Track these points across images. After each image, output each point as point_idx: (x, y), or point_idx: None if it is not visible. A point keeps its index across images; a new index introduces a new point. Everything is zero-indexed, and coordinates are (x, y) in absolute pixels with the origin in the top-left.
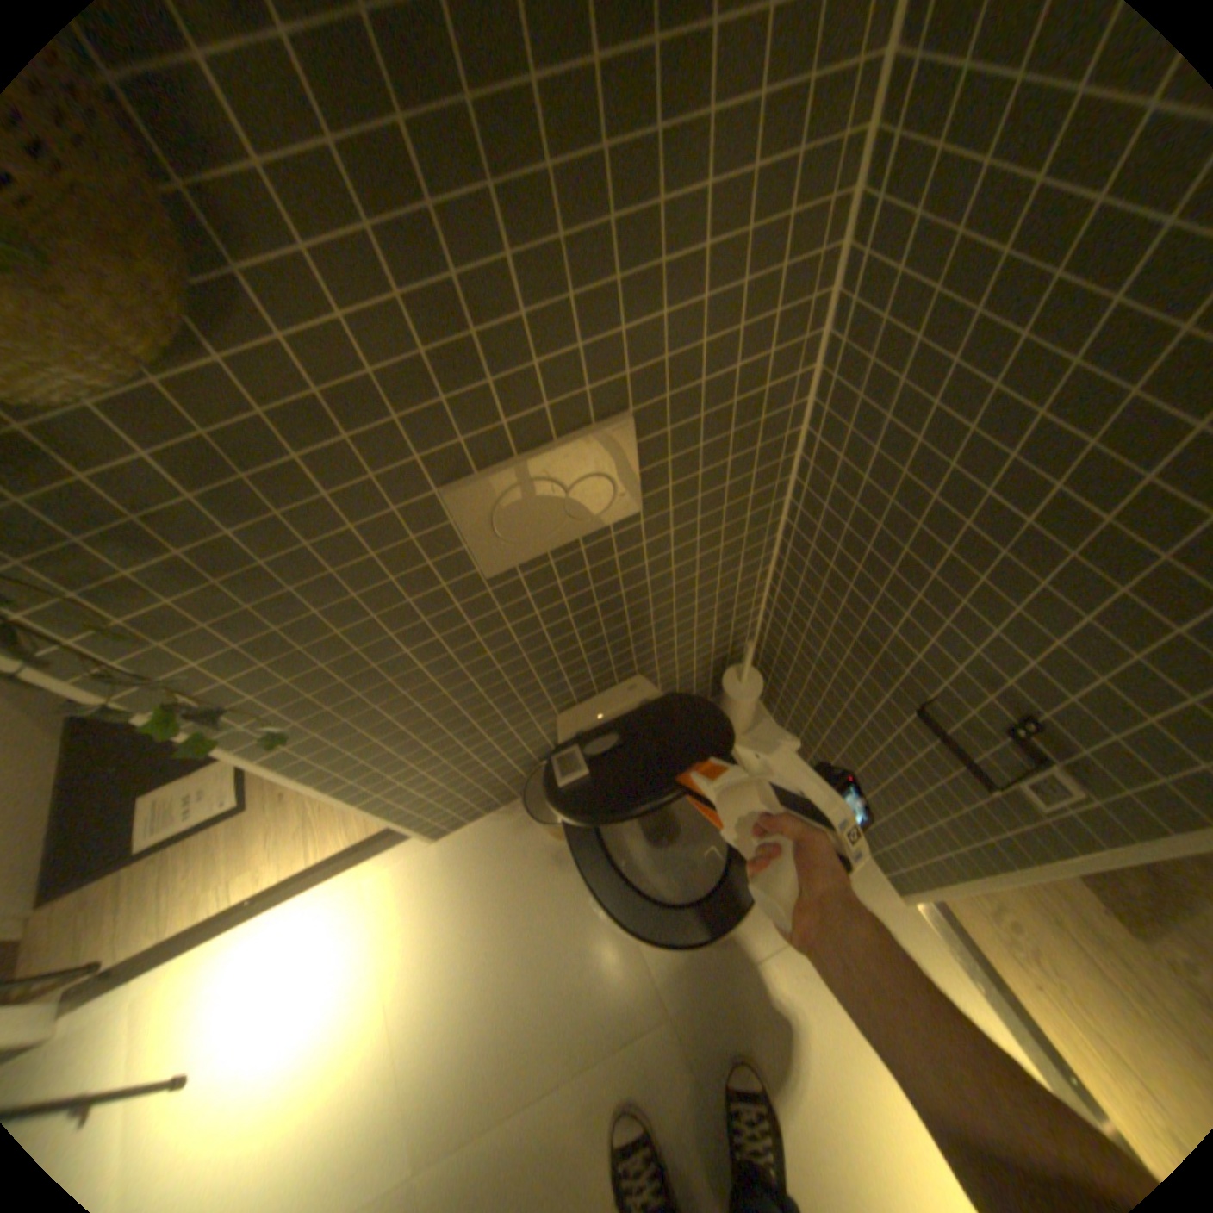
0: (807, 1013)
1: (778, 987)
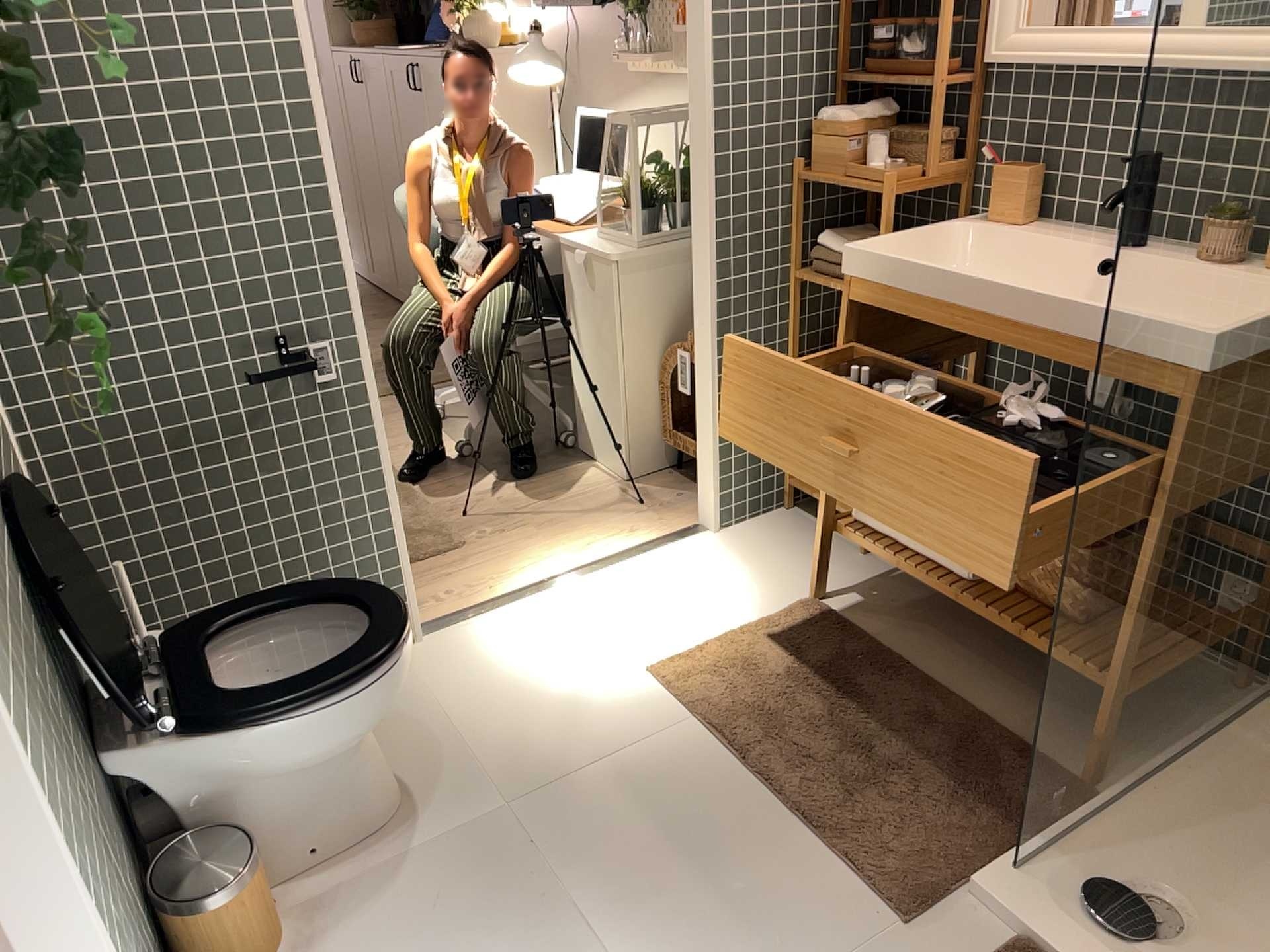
0: (500, 704)
1: (478, 722)
